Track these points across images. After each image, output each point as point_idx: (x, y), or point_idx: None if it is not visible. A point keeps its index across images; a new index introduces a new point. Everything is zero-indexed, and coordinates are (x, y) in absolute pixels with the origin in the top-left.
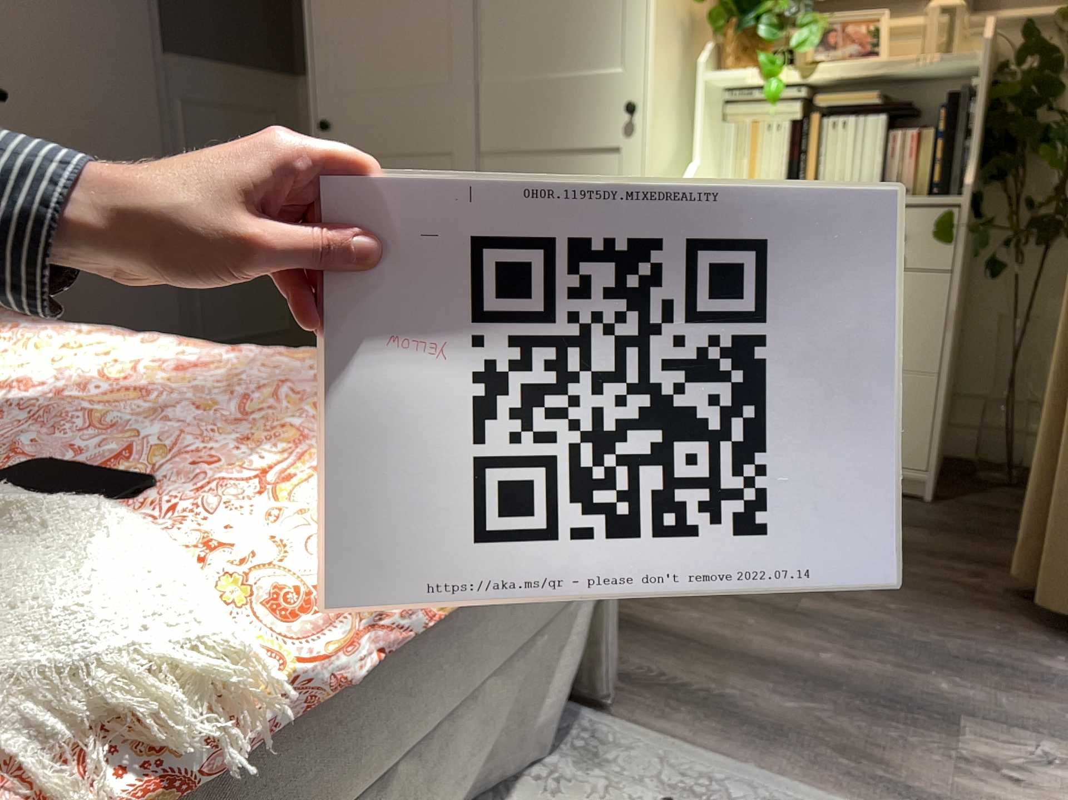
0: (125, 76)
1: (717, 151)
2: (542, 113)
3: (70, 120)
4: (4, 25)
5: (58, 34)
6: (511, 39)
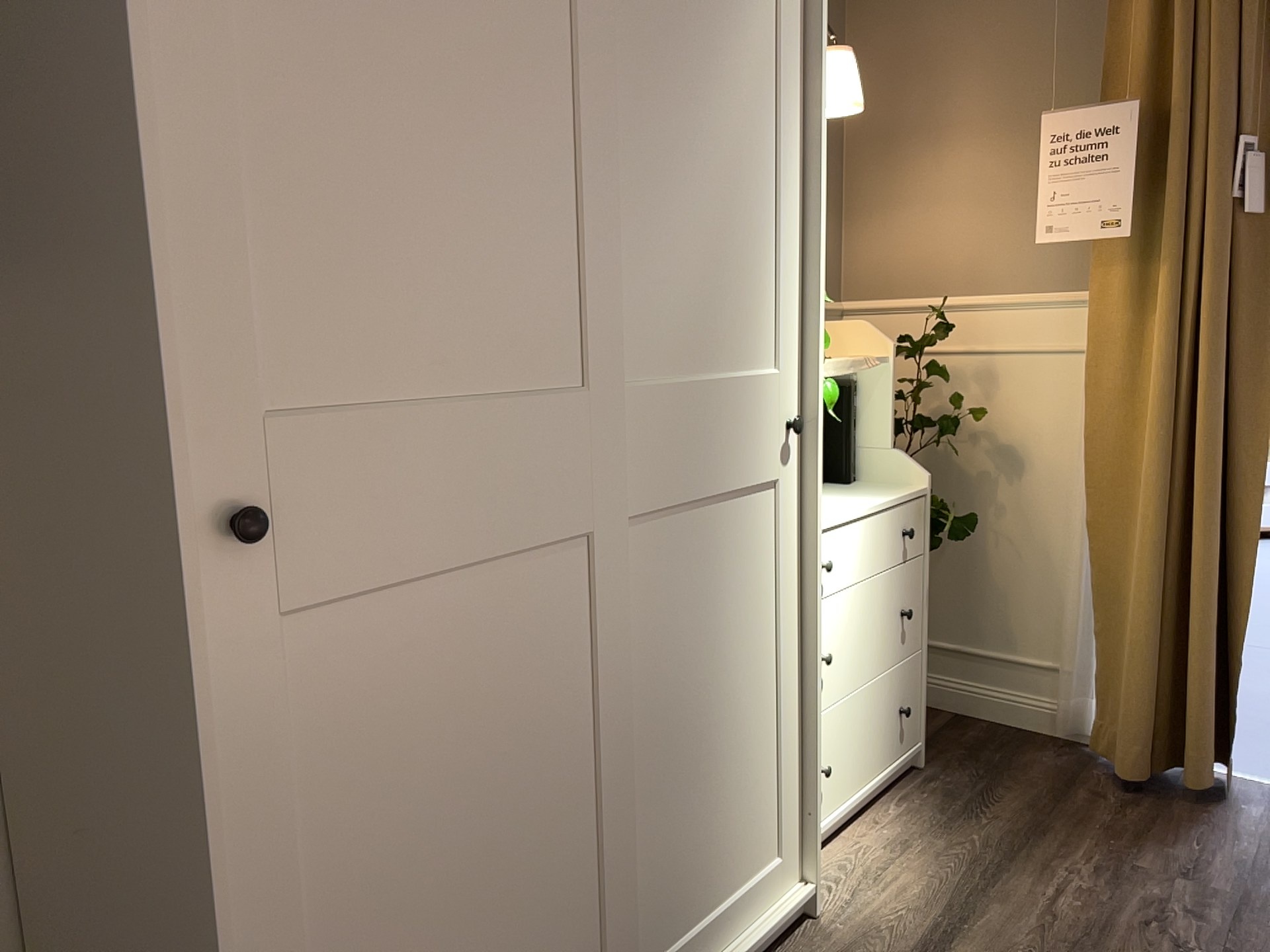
0: None
1: None
2: (702, 434)
3: None
4: None
5: None
6: (656, 305)
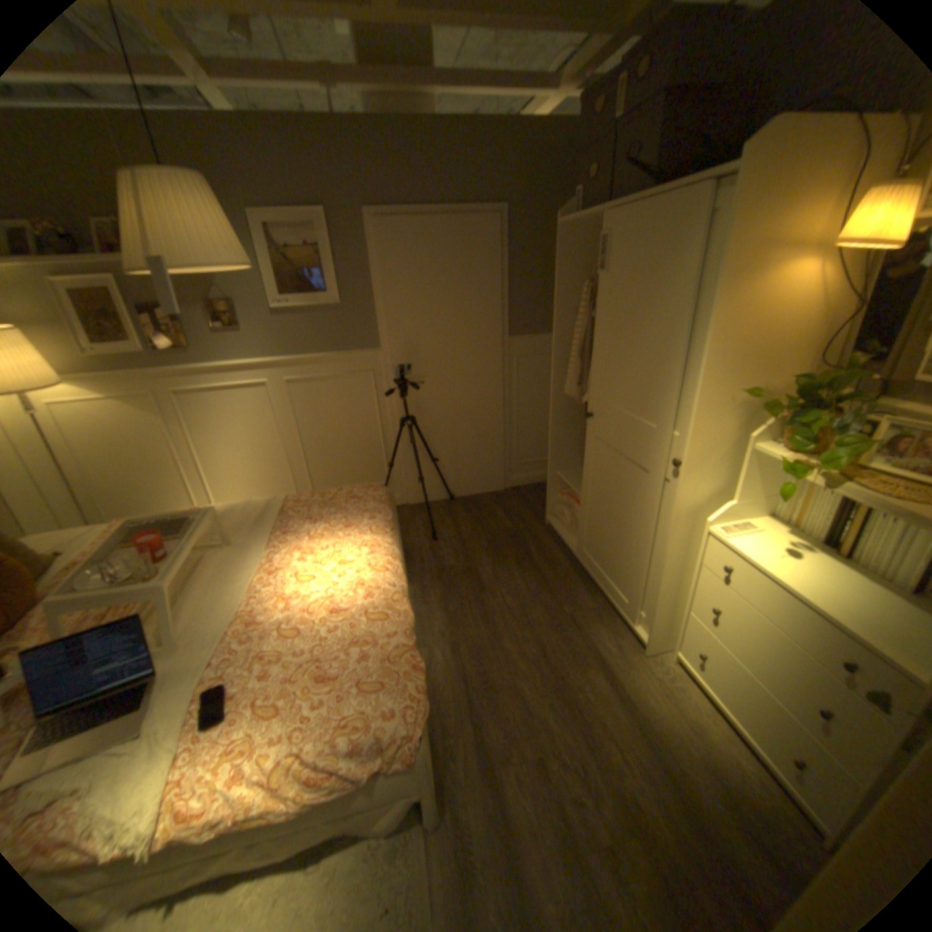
0: (485, 353)
1: (777, 486)
2: (637, 436)
3: (458, 377)
4: (434, 344)
5: (456, 342)
6: (630, 385)
